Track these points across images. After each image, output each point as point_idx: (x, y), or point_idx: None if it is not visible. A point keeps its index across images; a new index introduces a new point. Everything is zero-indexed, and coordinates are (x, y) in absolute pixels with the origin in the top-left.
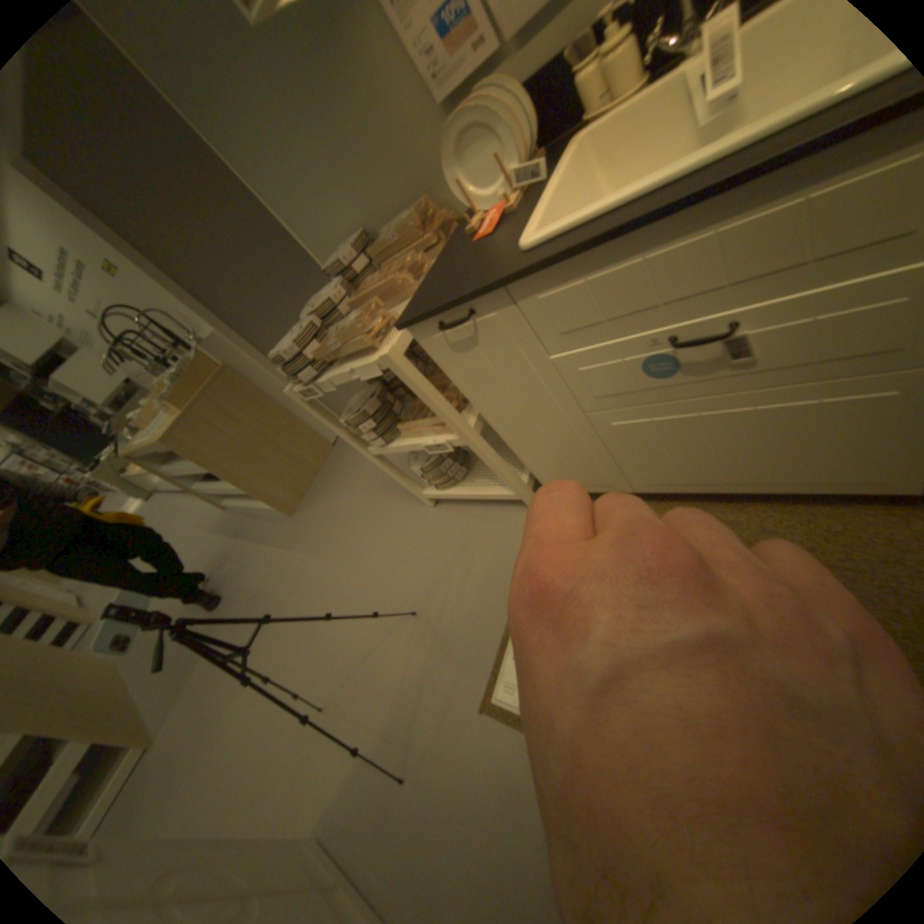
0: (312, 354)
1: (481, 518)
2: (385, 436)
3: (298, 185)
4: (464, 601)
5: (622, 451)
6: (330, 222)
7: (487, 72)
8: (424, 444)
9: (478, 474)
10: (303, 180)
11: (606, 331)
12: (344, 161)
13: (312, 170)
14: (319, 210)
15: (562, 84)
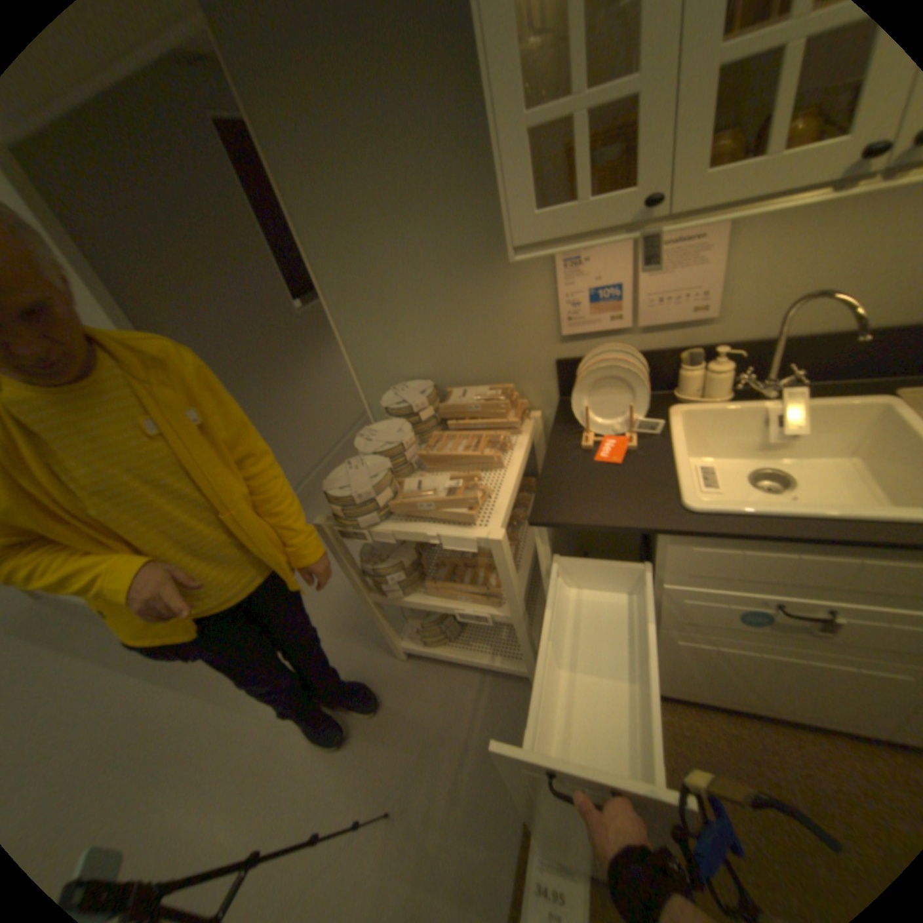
0: (376, 500)
1: (468, 688)
2: (403, 590)
3: (378, 324)
4: (457, 802)
5: (669, 663)
6: (391, 361)
7: (608, 333)
8: (454, 610)
9: (469, 635)
10: (386, 323)
11: (729, 586)
12: (441, 329)
13: (402, 320)
14: (387, 349)
15: (669, 369)
